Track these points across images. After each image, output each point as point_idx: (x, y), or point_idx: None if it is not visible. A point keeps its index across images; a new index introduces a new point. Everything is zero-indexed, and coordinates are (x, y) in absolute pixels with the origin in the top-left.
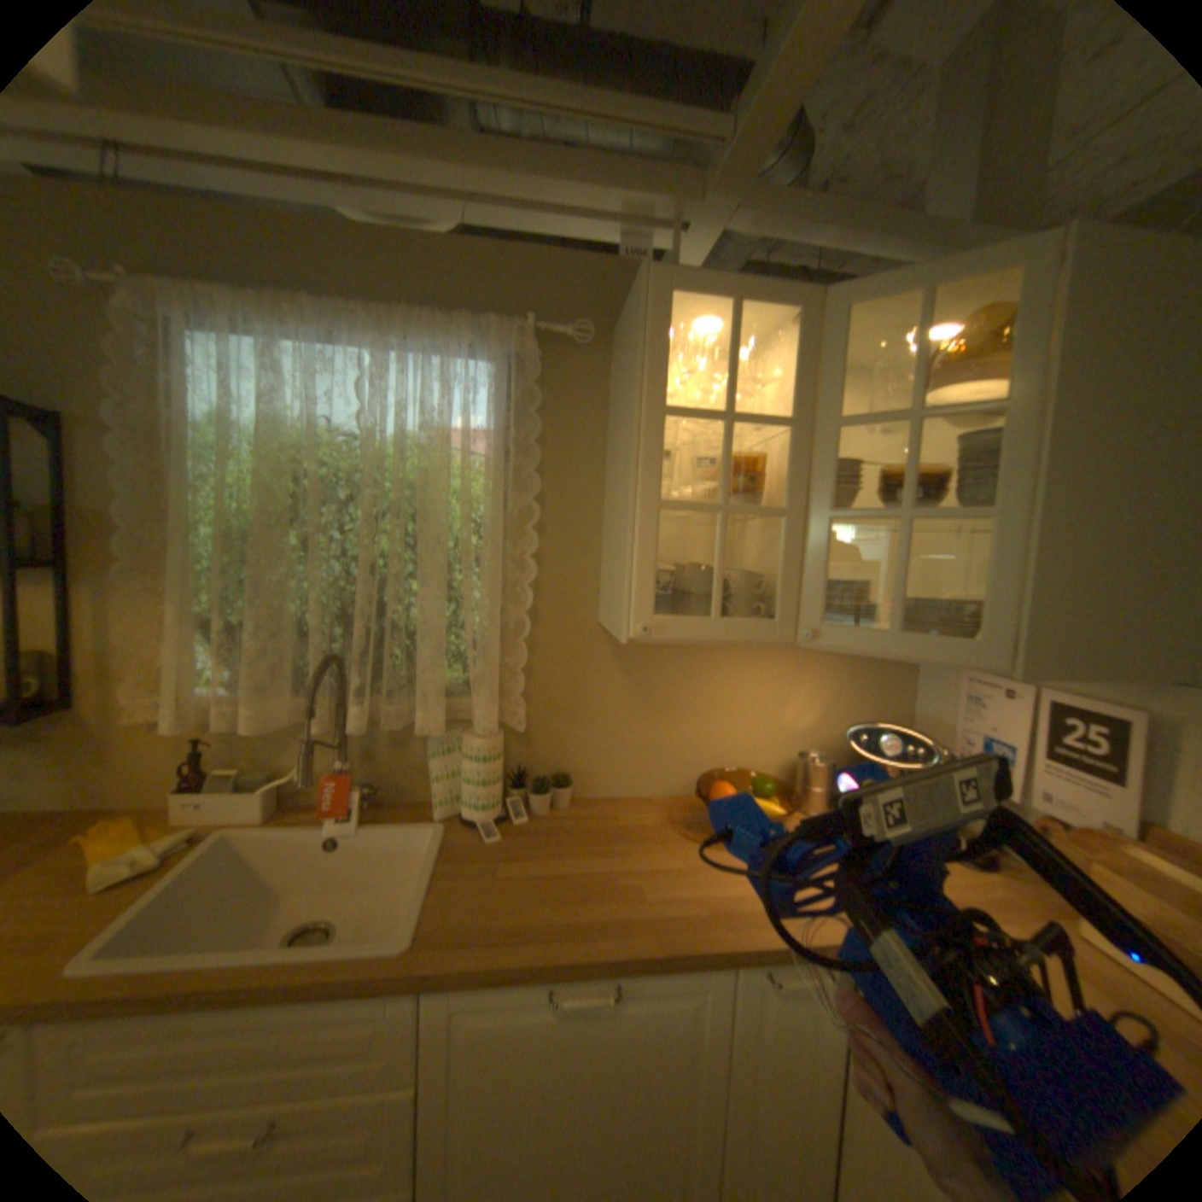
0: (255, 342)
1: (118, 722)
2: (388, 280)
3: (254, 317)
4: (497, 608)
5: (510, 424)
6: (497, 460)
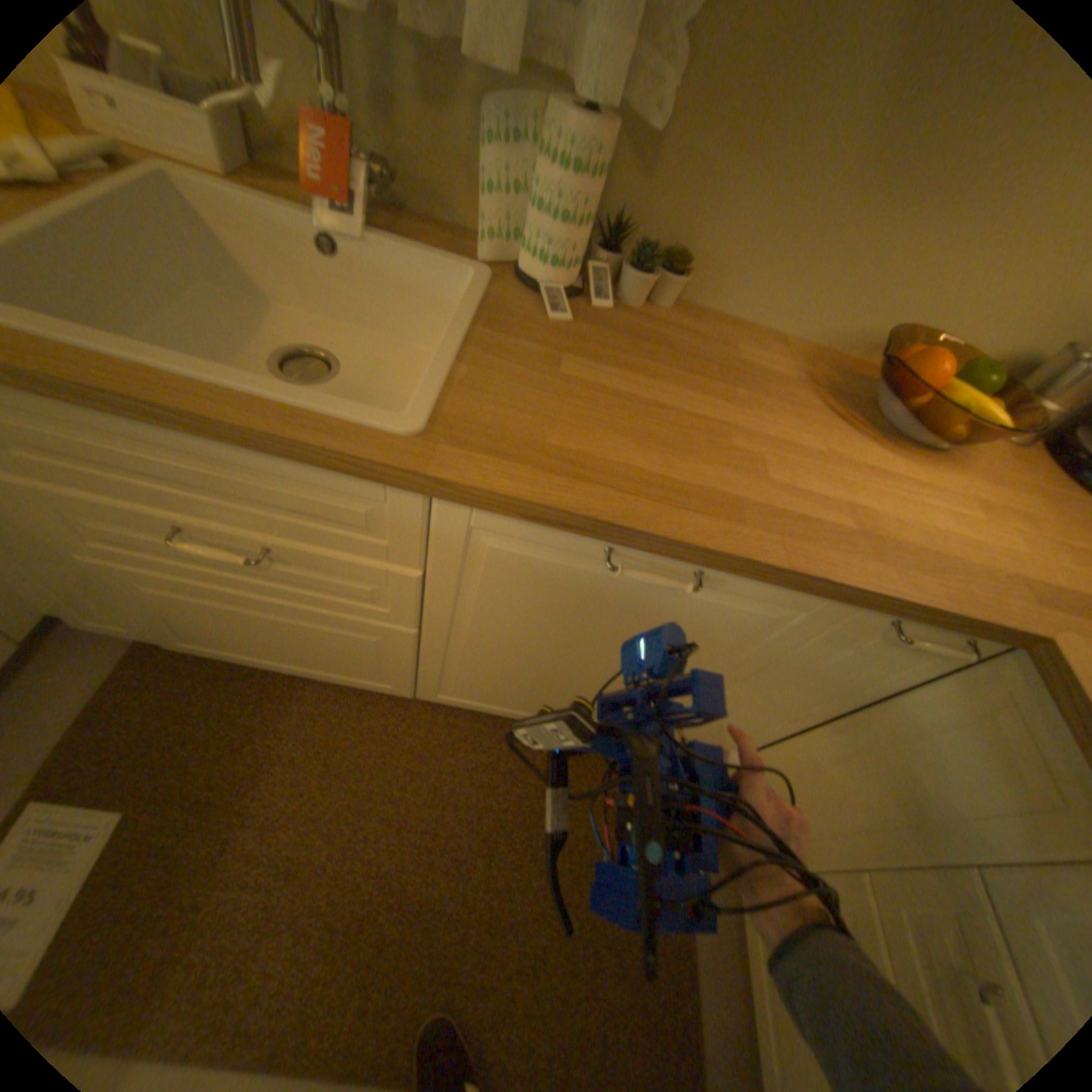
0: None
1: None
2: None
3: None
4: None
5: None
6: None
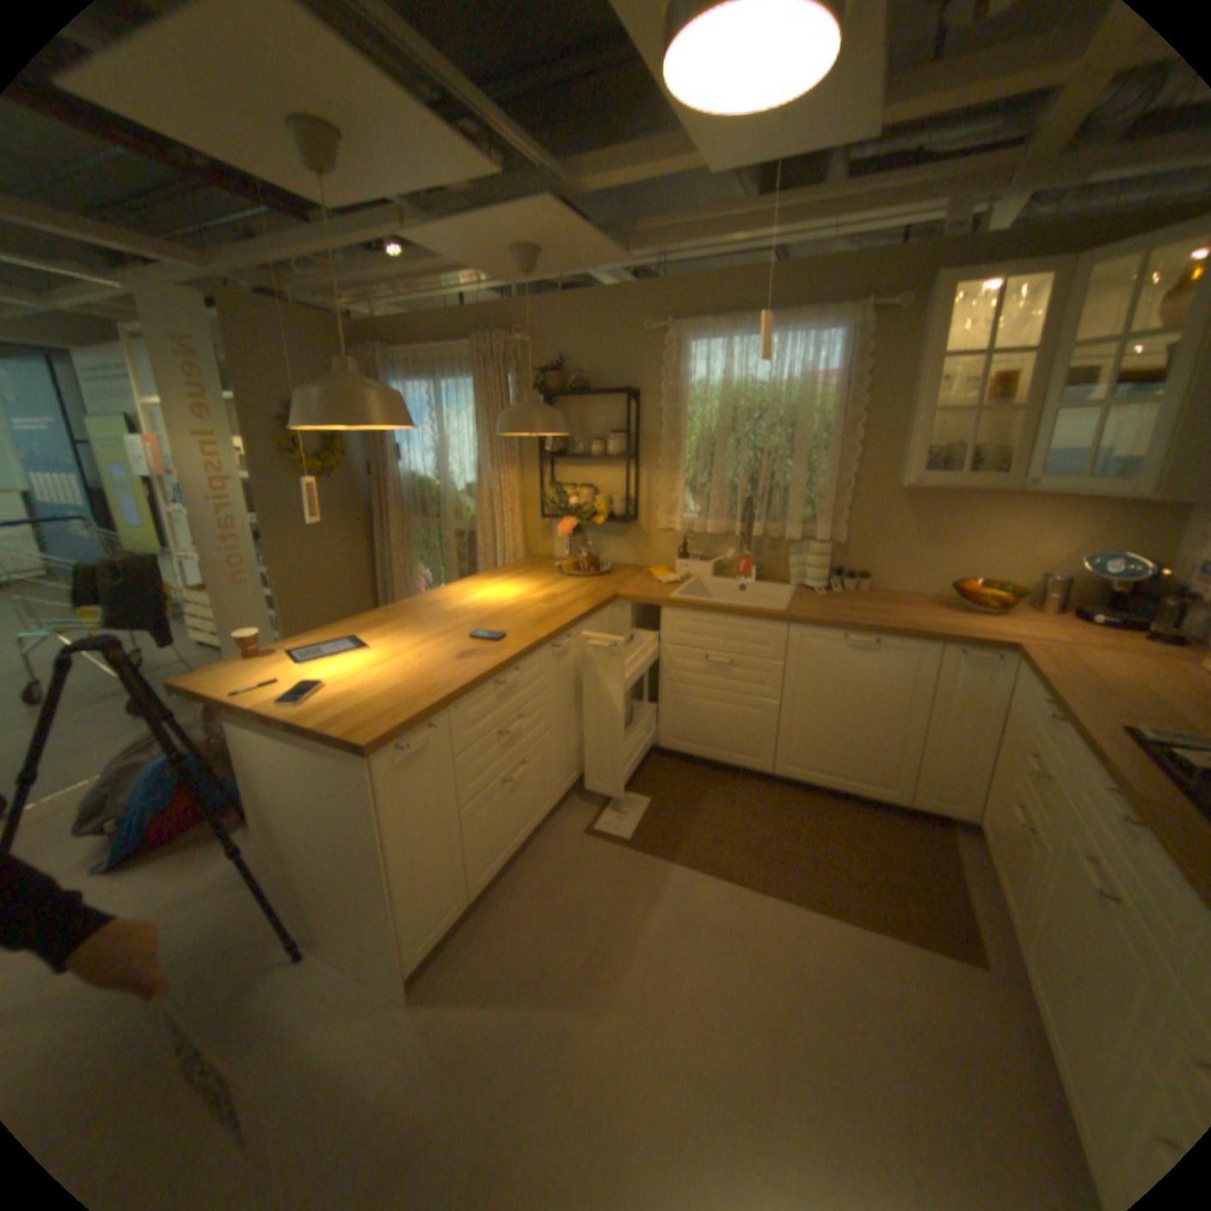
0: (719, 342)
1: (652, 529)
2: (787, 292)
3: (721, 330)
4: (834, 474)
5: (851, 364)
6: (841, 389)
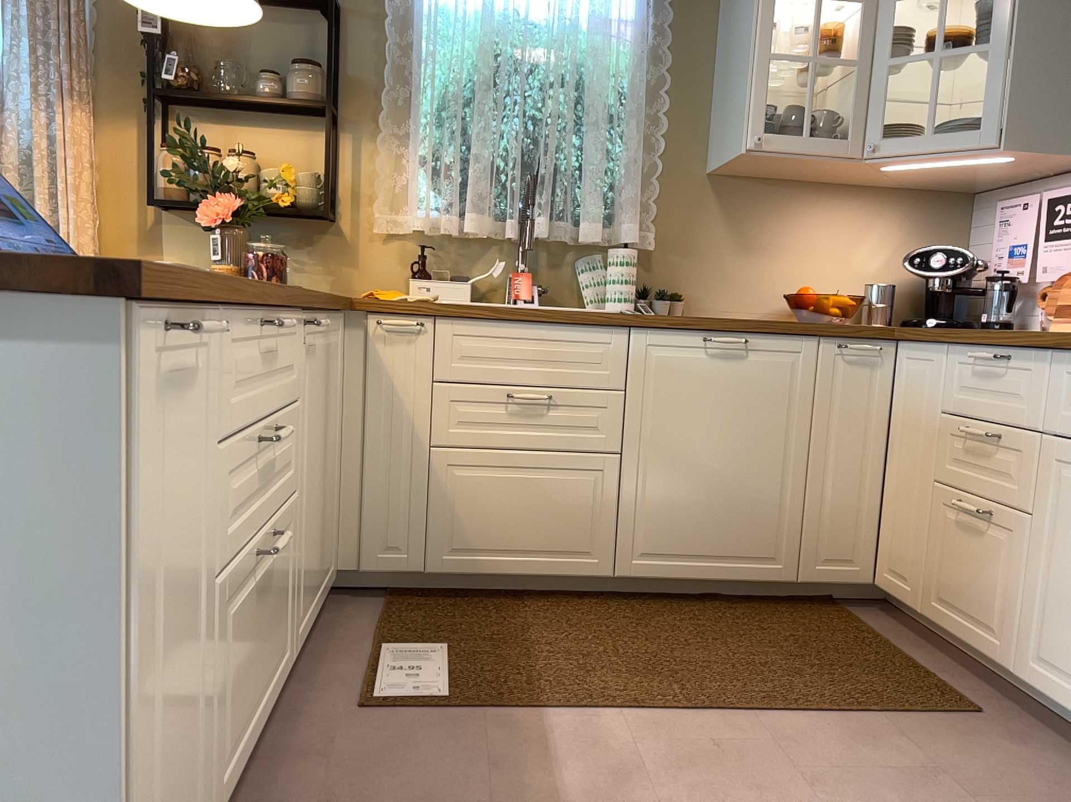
0: None
1: (363, 233)
2: None
3: None
4: (636, 152)
5: (646, 14)
6: (641, 38)
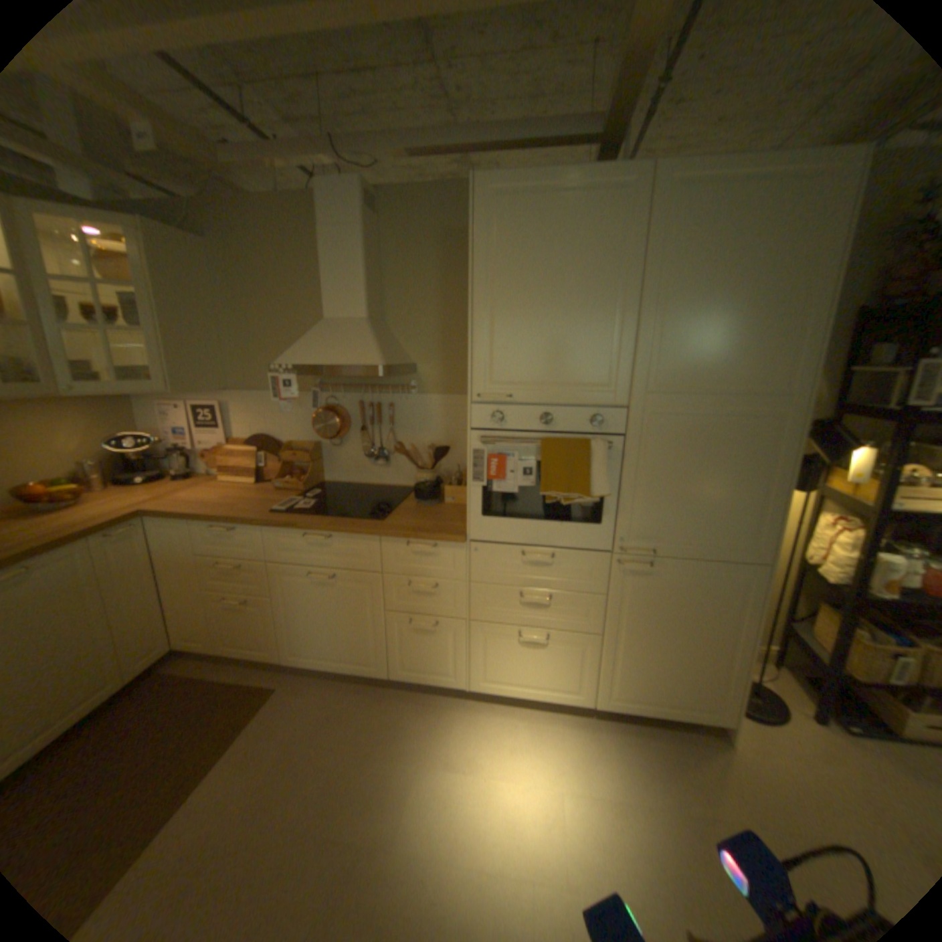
0: None
1: None
2: None
3: None
4: None
5: None
6: None
